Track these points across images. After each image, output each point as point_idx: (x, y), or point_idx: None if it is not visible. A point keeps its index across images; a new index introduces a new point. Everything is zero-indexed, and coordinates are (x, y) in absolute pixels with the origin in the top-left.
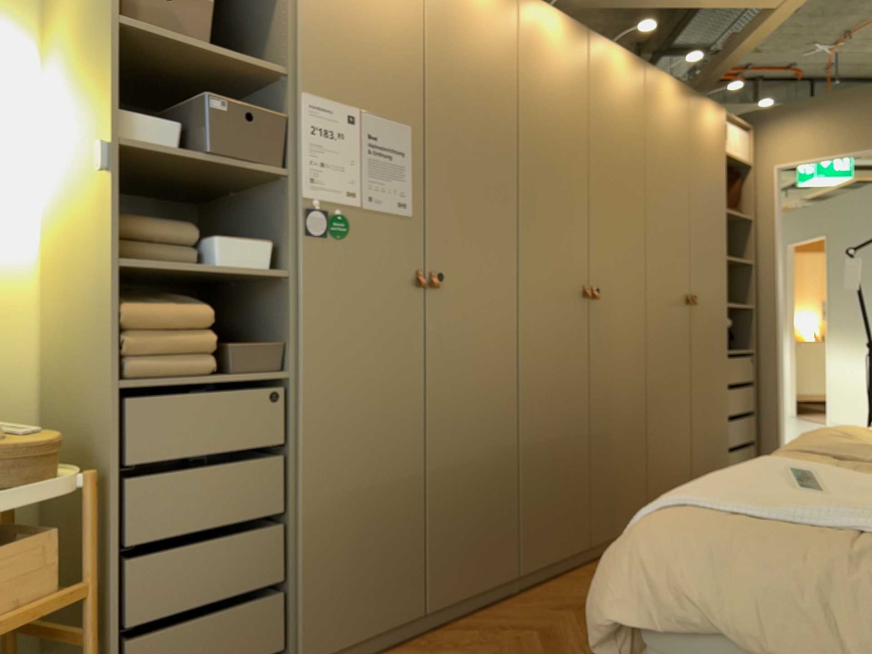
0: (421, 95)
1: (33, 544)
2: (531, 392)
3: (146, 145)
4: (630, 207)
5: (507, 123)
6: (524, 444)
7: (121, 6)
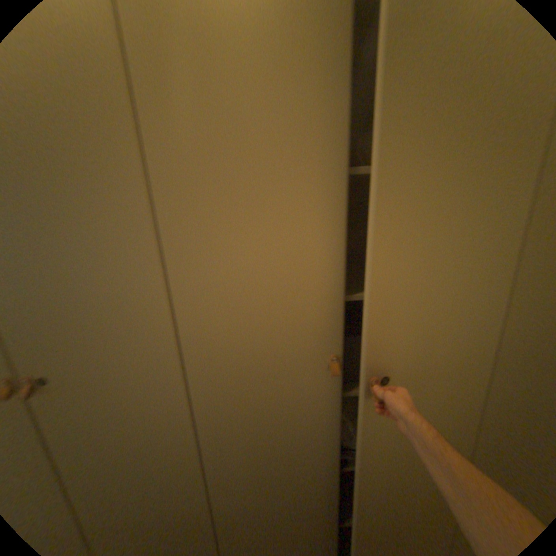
0: None
1: None
2: (236, 472)
3: None
4: (502, 215)
5: (125, 150)
6: (228, 511)
7: None
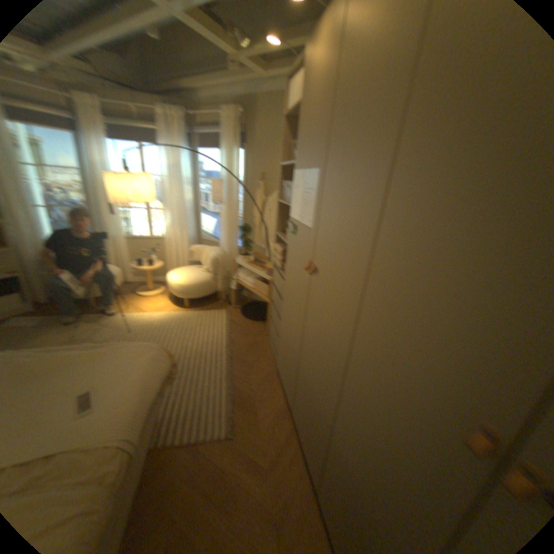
0: (329, 137)
1: (266, 286)
2: (351, 424)
3: (282, 200)
4: None
5: (394, 114)
6: (337, 445)
7: (289, 155)
